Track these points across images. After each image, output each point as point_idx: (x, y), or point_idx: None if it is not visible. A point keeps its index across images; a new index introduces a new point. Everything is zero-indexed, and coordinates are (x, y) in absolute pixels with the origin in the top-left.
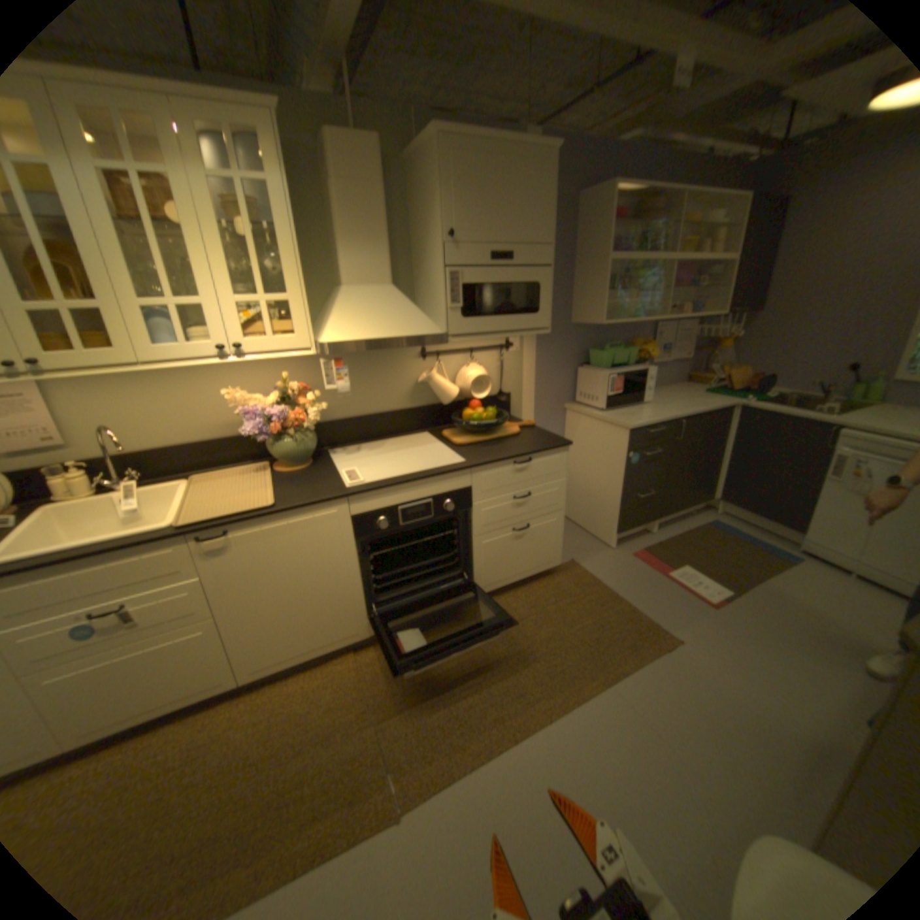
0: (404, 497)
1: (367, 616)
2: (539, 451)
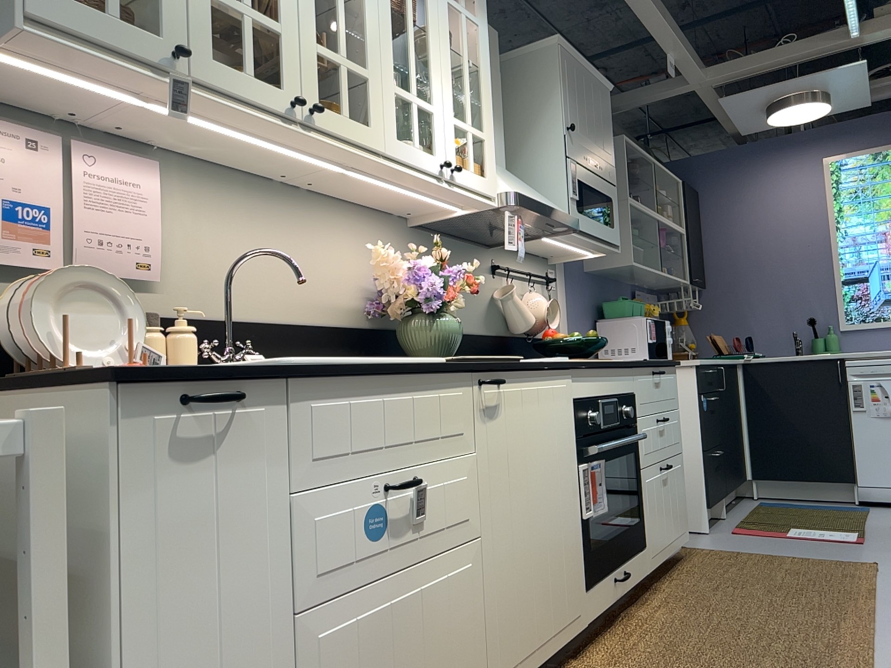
0: (602, 388)
1: (584, 582)
2: (667, 363)
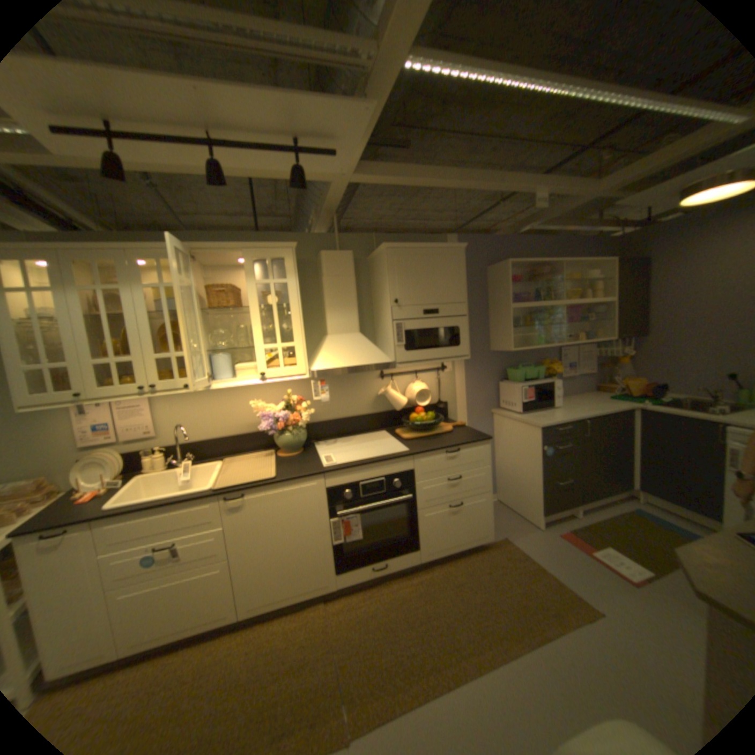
0: (364, 476)
1: (335, 572)
2: (466, 444)
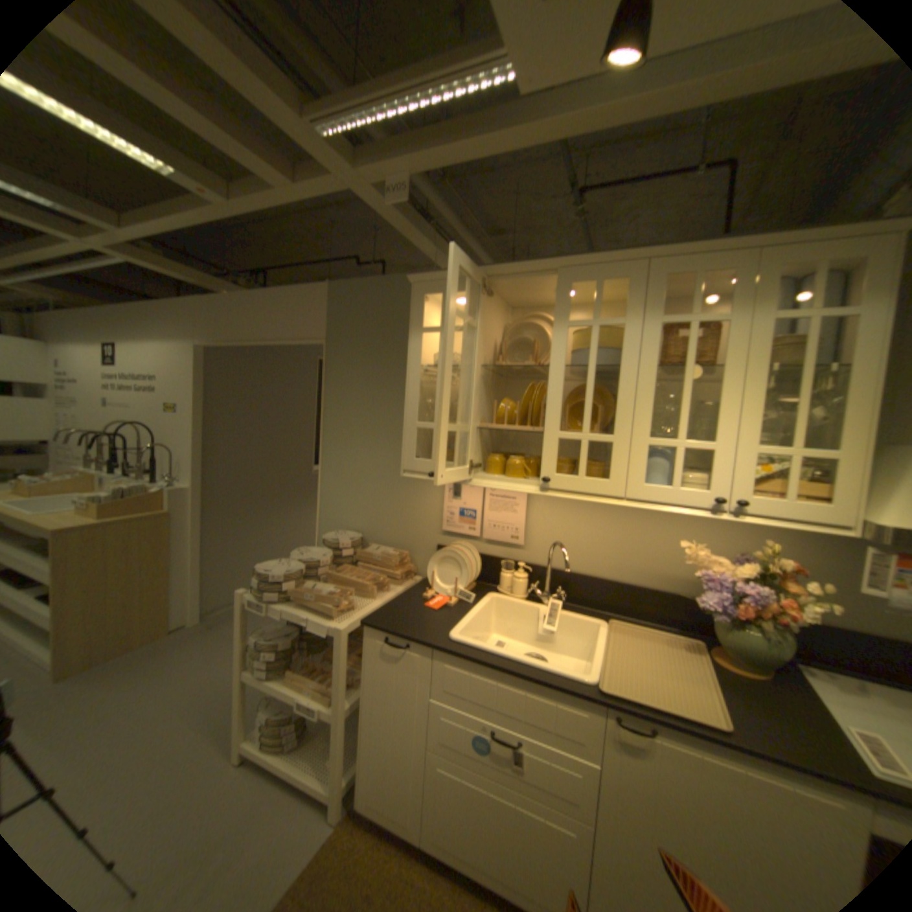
0: None
1: None
2: None
